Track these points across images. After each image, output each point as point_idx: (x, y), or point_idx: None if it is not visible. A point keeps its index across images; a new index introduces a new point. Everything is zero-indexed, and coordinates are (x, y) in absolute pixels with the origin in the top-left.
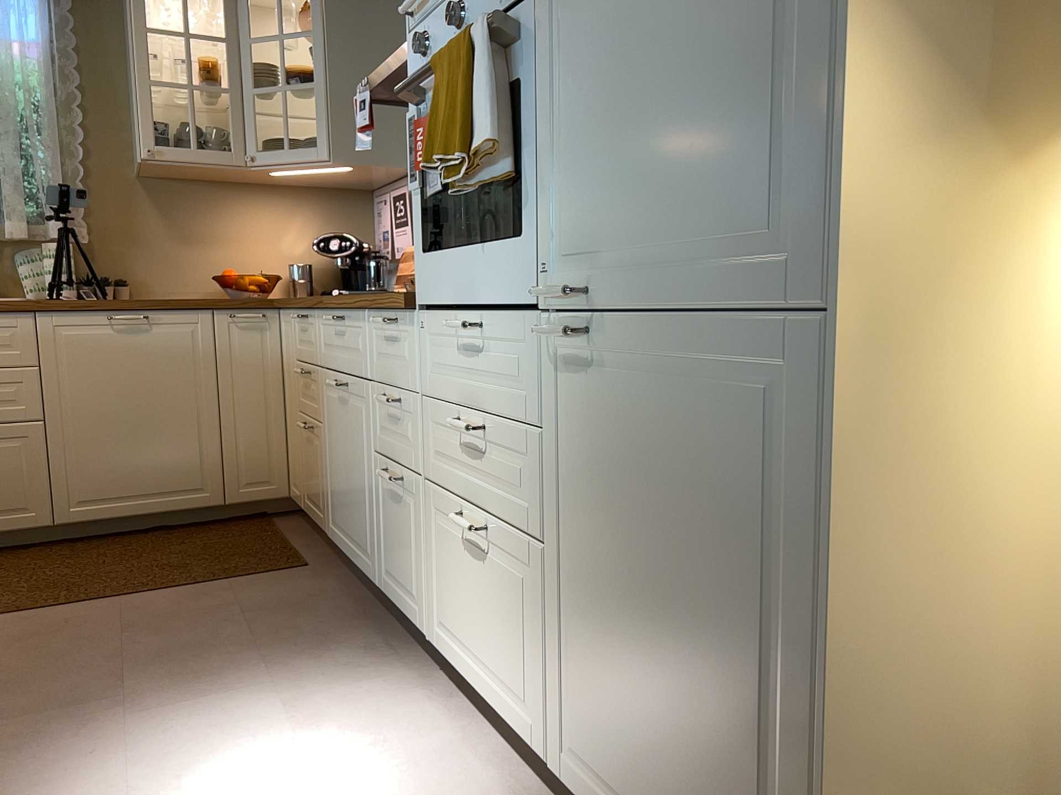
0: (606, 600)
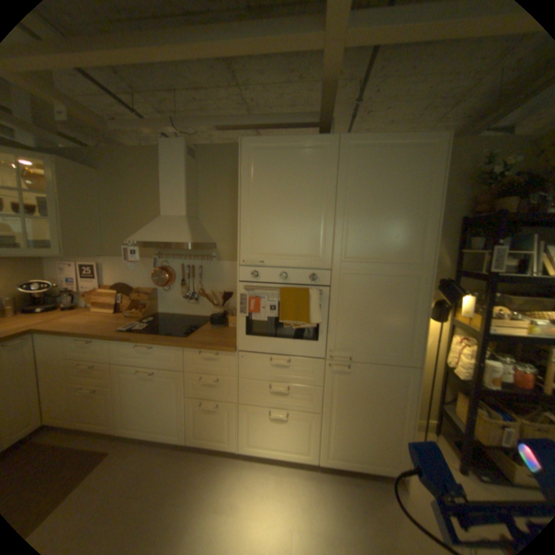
0: (347, 420)
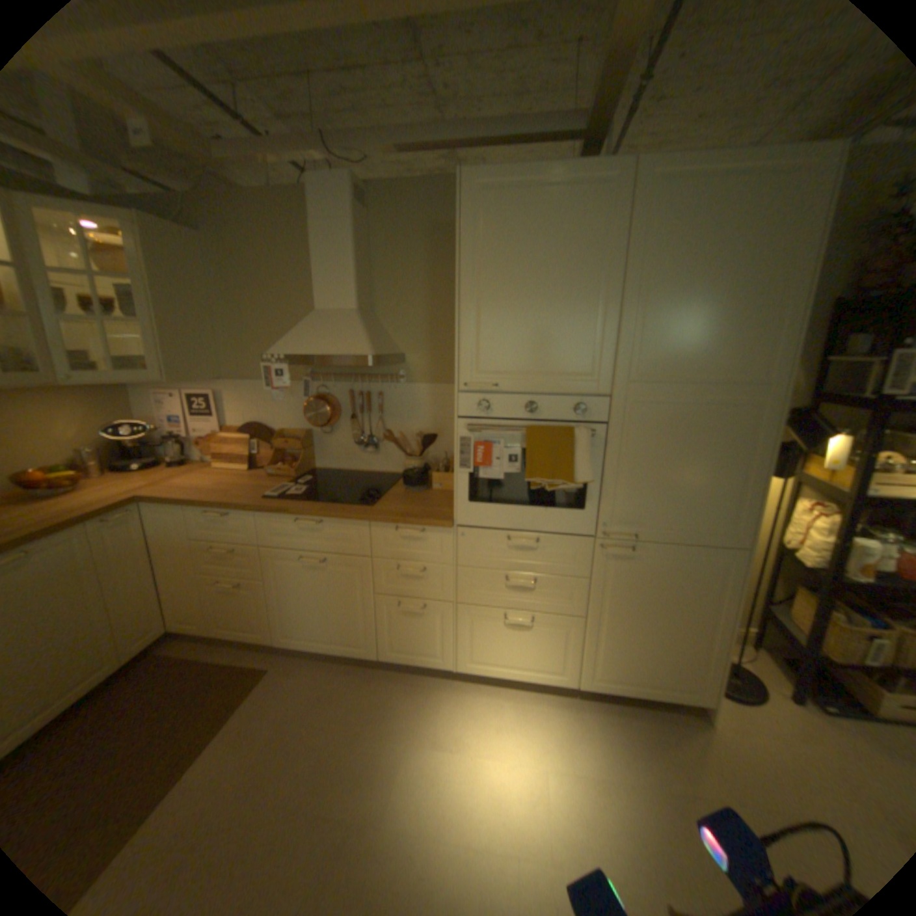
0: (626, 627)
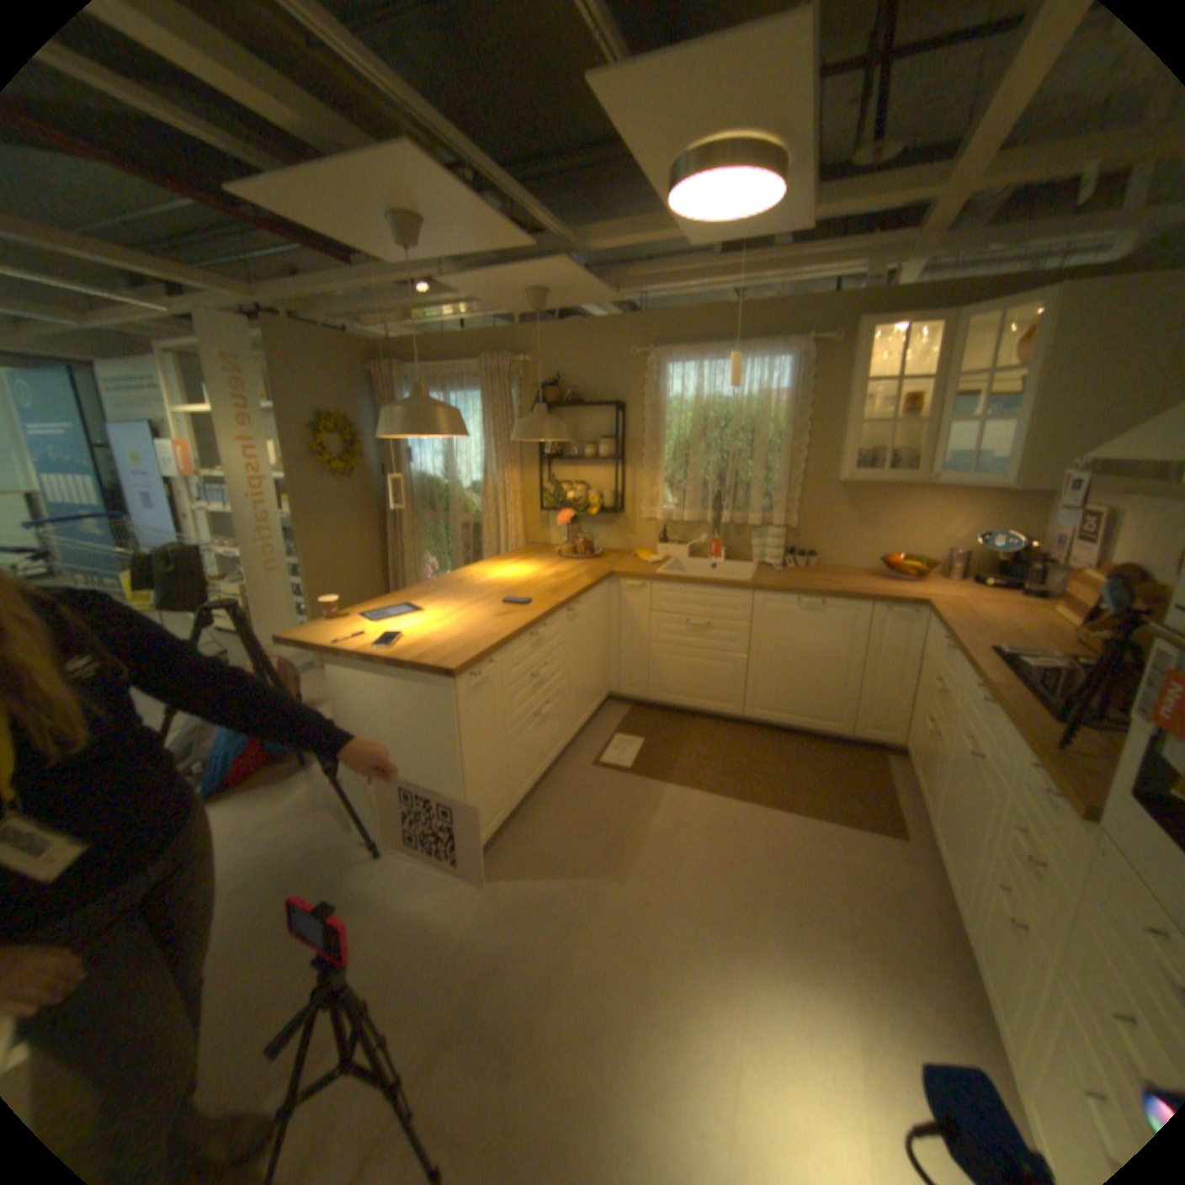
0: None
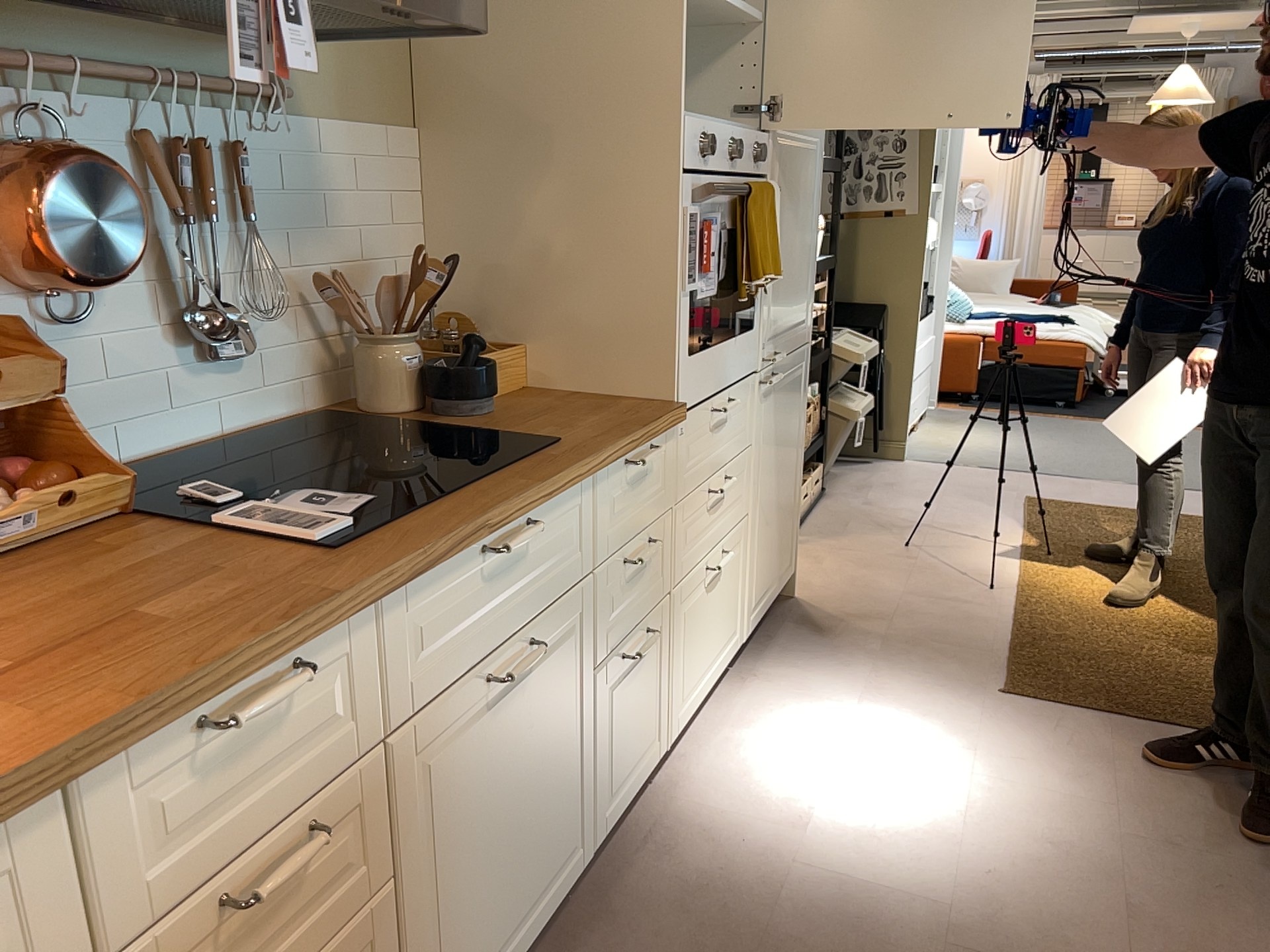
0: (766, 502)
